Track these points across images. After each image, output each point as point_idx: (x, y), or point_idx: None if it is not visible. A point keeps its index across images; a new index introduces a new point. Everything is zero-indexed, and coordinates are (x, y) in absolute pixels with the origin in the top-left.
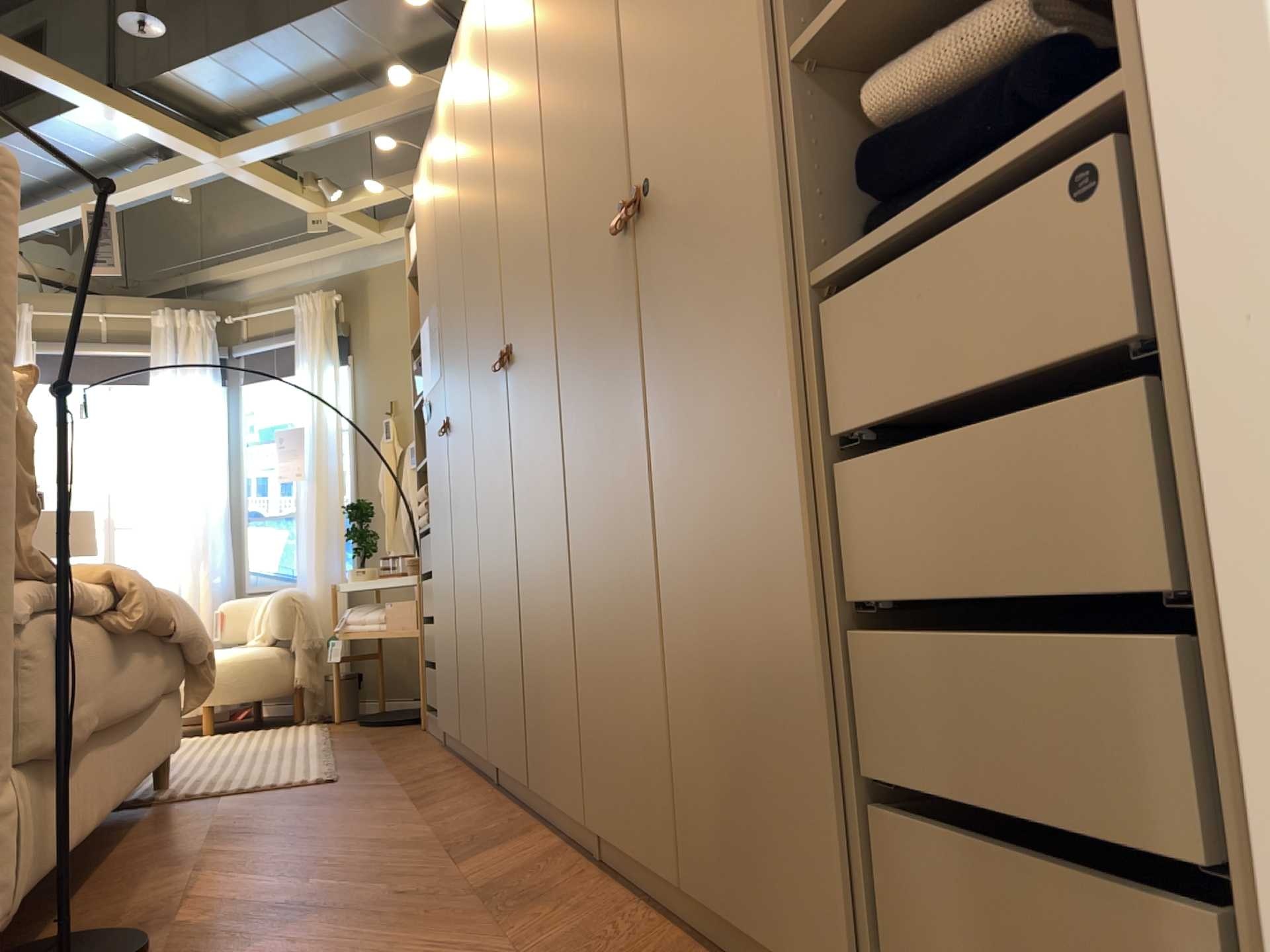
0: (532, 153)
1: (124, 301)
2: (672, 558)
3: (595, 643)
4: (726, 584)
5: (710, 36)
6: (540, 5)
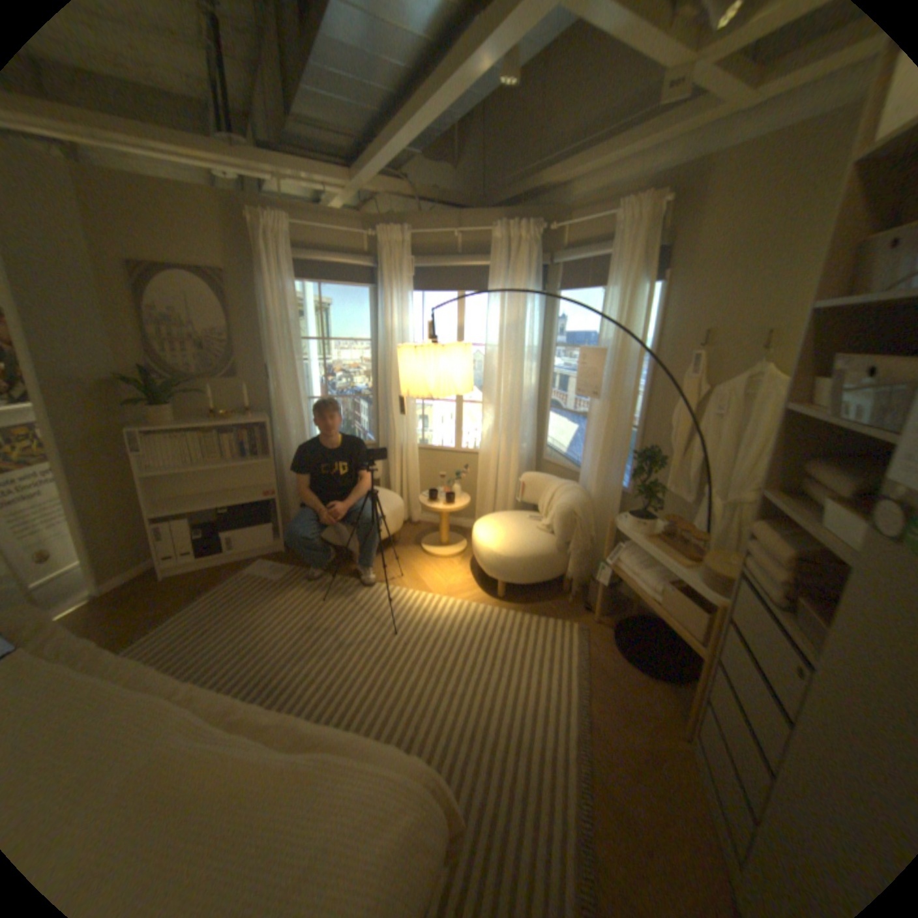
0: None
1: (470, 209)
2: None
3: None
4: None
5: None
6: None
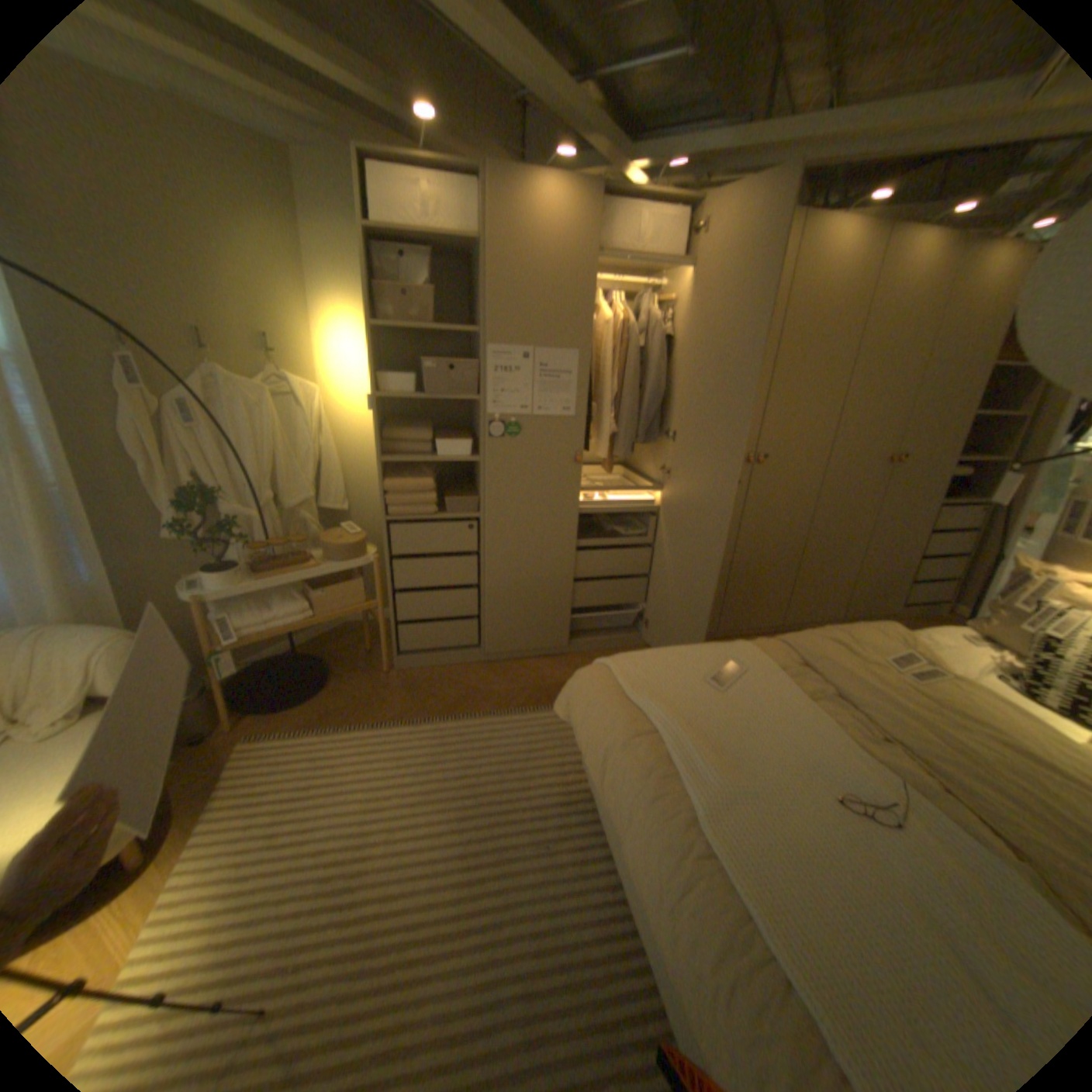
0: (829, 380)
1: None
2: (874, 553)
3: (811, 577)
4: (896, 558)
5: (951, 438)
6: (868, 321)
